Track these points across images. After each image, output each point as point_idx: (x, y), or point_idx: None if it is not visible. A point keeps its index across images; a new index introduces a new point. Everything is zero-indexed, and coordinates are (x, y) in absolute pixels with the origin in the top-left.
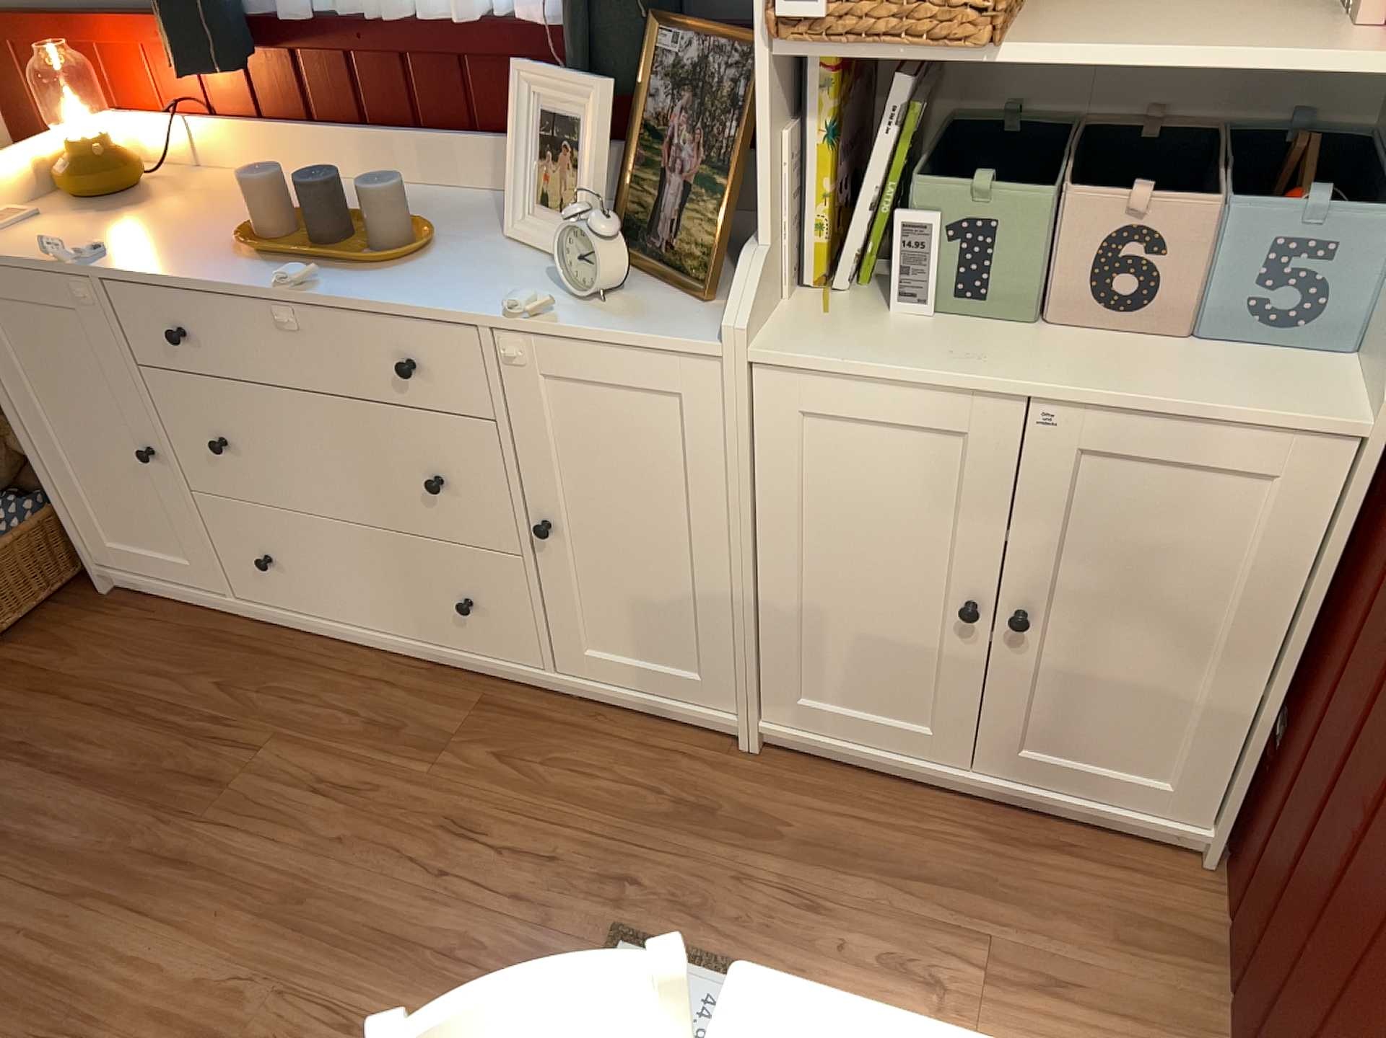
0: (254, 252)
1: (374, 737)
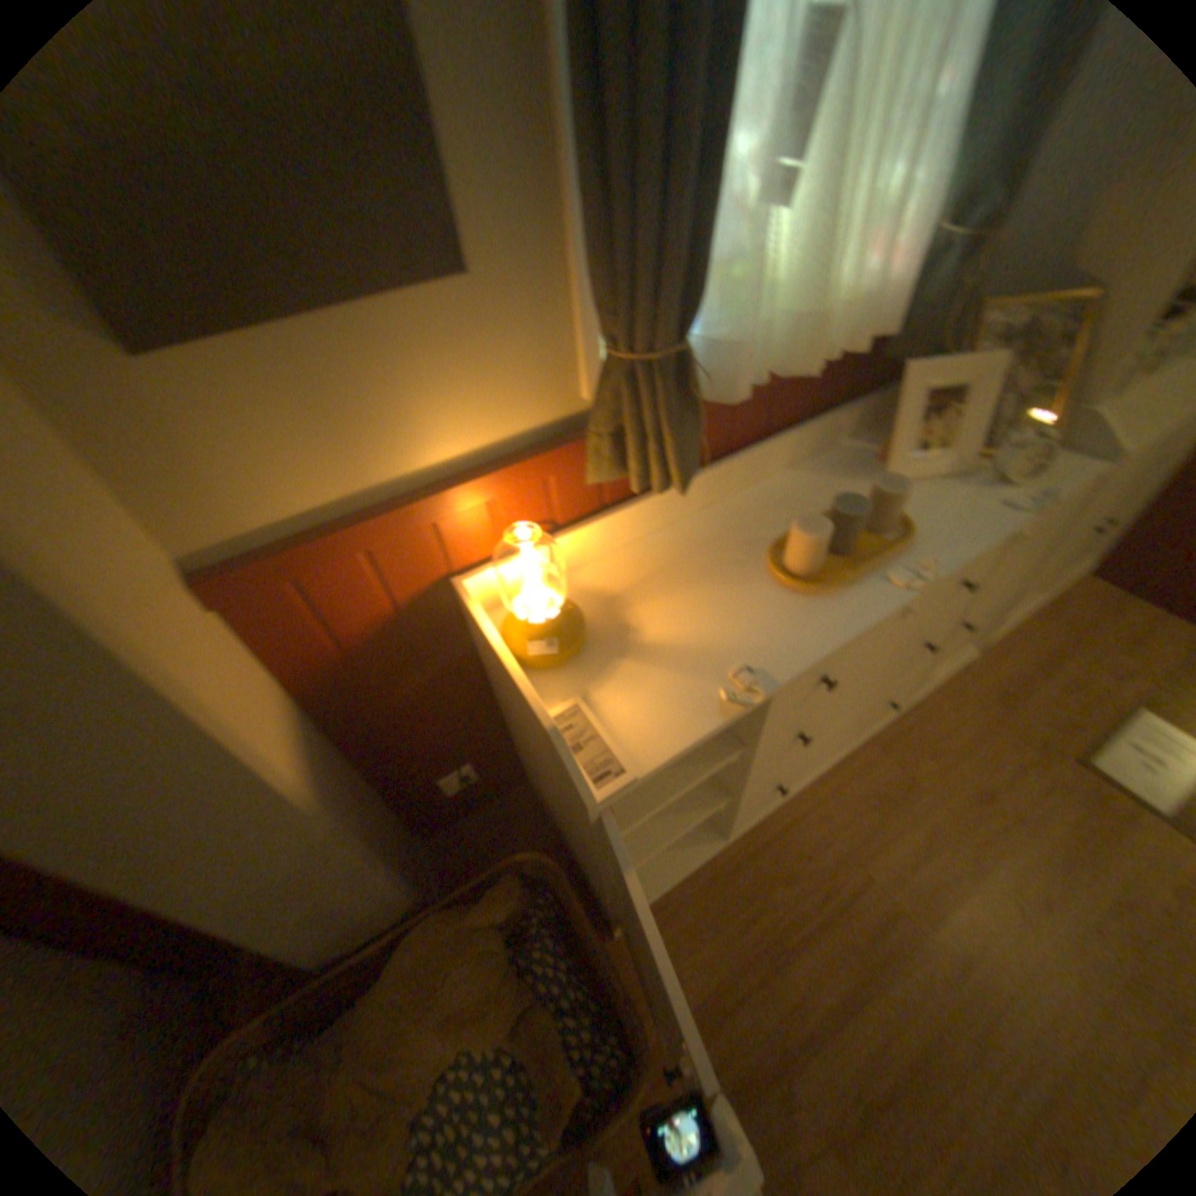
0: (808, 588)
1: (889, 815)
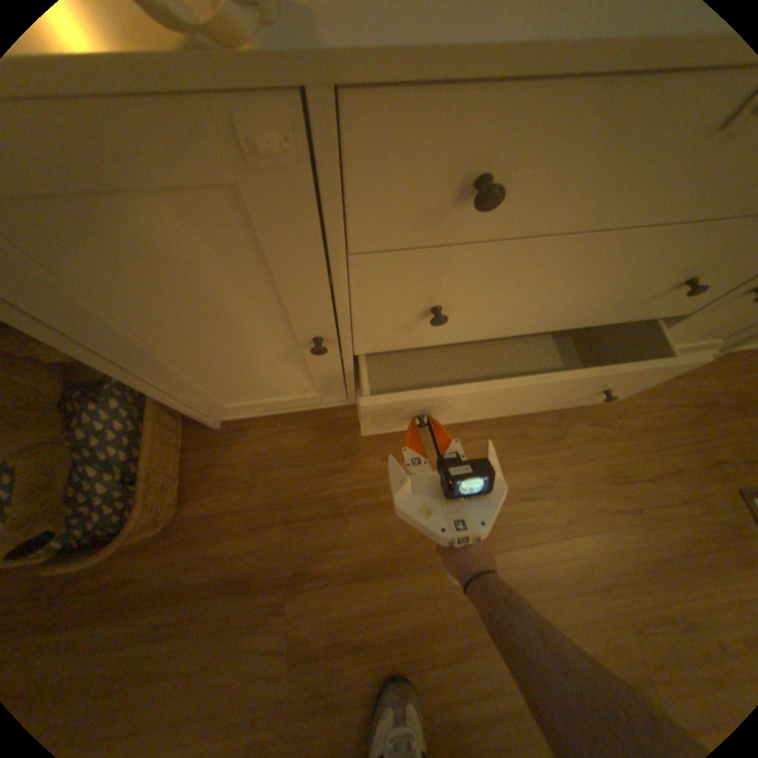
0: None
1: (518, 451)
